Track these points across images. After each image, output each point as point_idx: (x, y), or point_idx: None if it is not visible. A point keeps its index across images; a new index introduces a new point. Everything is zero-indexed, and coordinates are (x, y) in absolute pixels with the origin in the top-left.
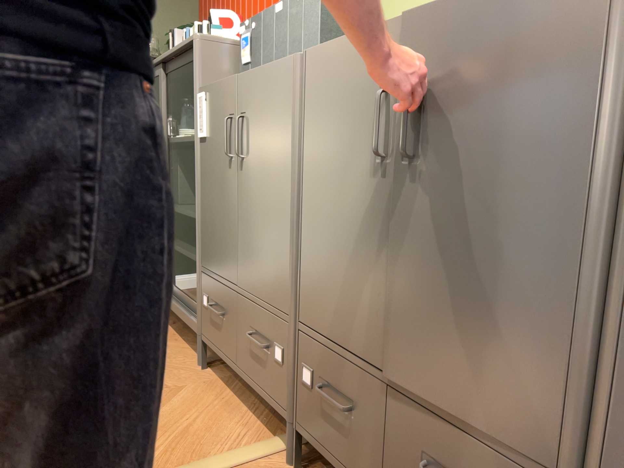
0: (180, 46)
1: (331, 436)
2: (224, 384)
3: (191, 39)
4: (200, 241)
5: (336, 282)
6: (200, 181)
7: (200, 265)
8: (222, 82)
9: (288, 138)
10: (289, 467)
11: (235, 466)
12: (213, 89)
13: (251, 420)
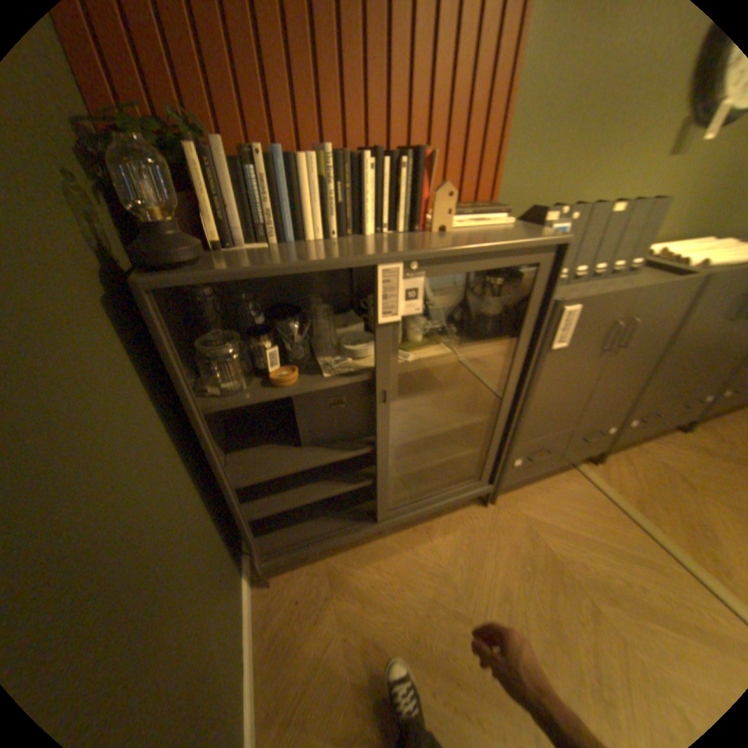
0: (518, 241)
1: (641, 432)
2: (515, 490)
3: (560, 237)
4: (521, 430)
5: (676, 377)
6: (536, 385)
7: (516, 445)
8: (612, 291)
9: (676, 324)
10: (602, 465)
11: (611, 487)
12: (596, 299)
13: (559, 478)
